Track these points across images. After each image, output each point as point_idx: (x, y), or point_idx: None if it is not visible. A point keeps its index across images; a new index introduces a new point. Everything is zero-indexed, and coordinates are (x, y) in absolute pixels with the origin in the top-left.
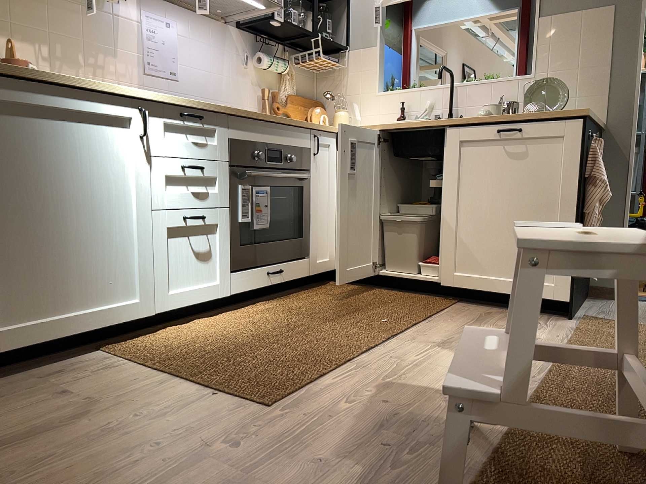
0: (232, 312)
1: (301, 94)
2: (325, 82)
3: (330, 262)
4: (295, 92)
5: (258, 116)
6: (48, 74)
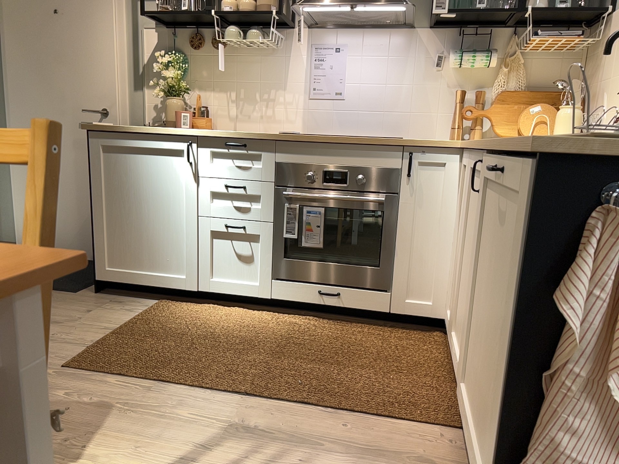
0: (277, 314)
1: (543, 87)
2: (586, 65)
3: (434, 309)
4: (523, 87)
5: (310, 140)
6: (131, 129)
